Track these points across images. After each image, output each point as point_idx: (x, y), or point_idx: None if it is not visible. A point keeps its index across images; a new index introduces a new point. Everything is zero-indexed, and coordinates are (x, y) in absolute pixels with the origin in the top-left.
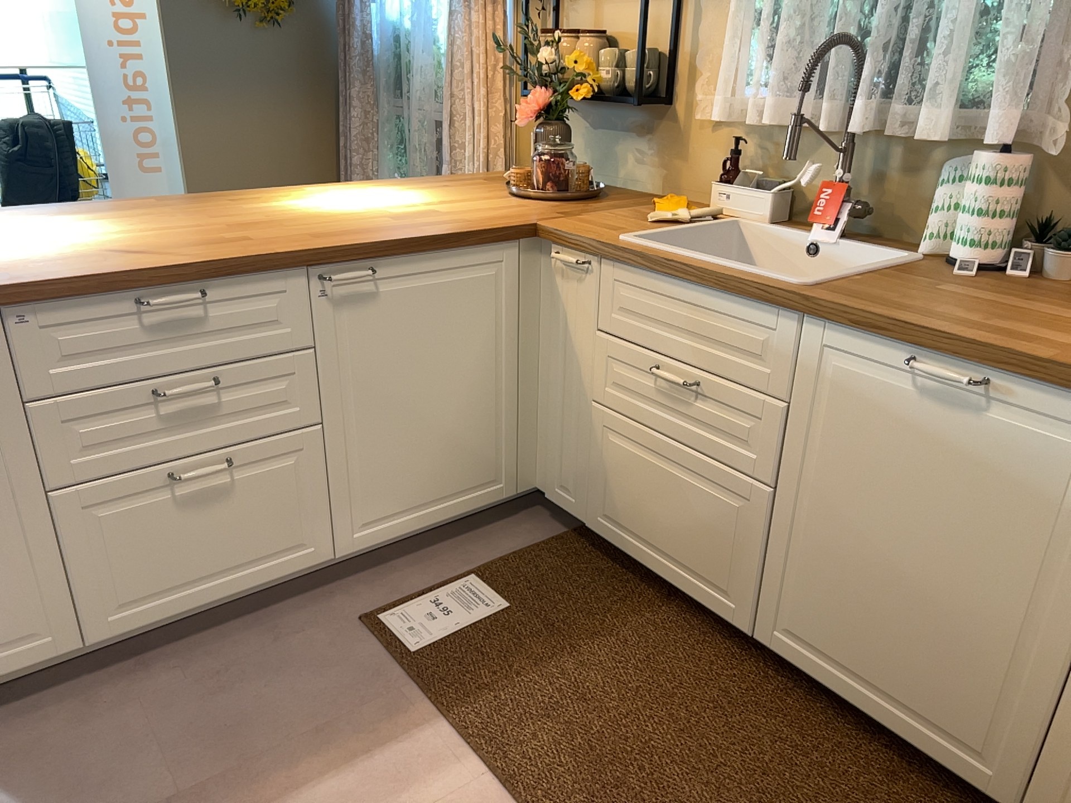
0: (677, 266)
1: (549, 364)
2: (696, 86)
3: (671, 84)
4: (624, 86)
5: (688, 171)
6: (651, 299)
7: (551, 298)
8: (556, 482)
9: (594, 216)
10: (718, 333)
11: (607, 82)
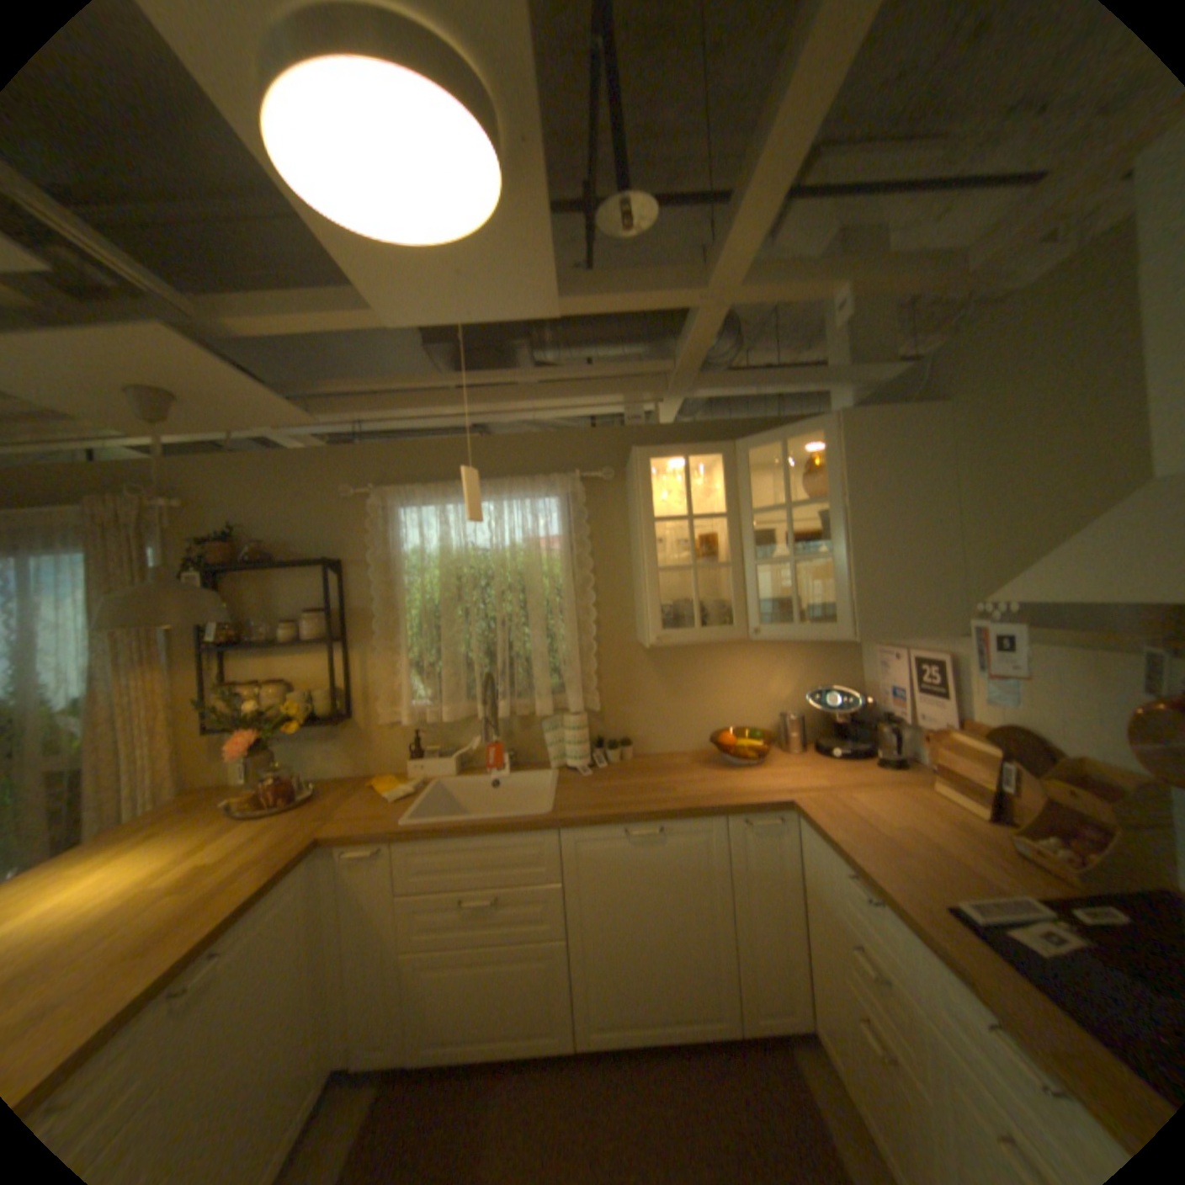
0: (465, 831)
1: (337, 948)
2: (372, 703)
3: (351, 705)
4: (312, 712)
5: (376, 756)
6: (443, 858)
7: (334, 891)
8: (362, 1049)
9: (345, 814)
10: (503, 861)
11: (300, 712)
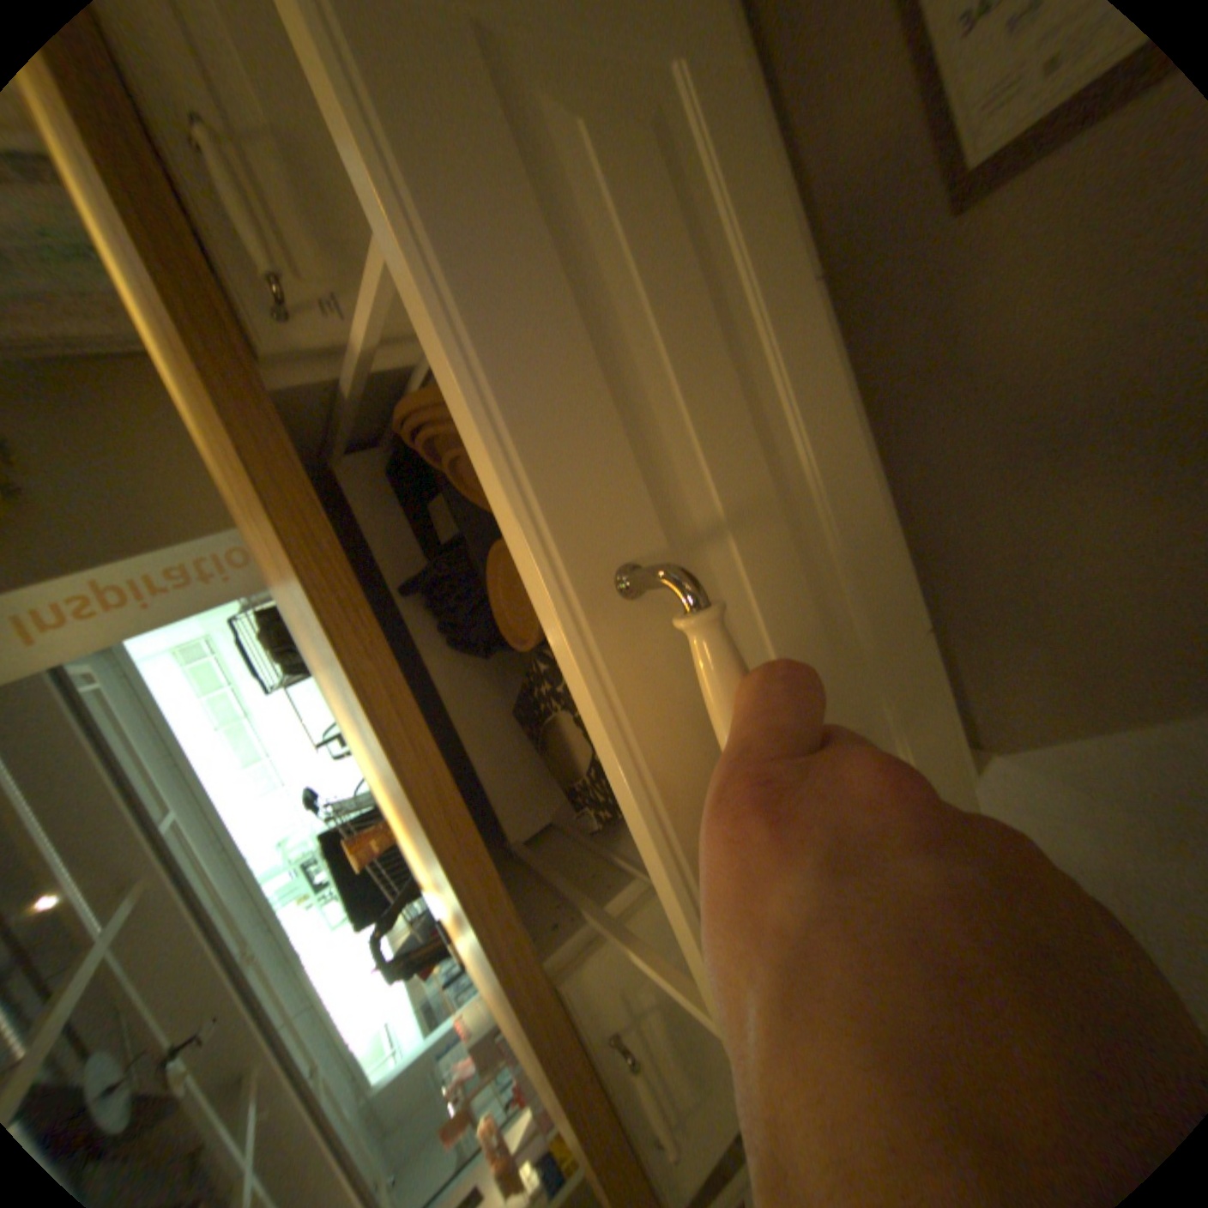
0: None
1: None
2: None
3: None
4: None
5: None
6: None
7: None
8: None
9: None
10: None
11: None
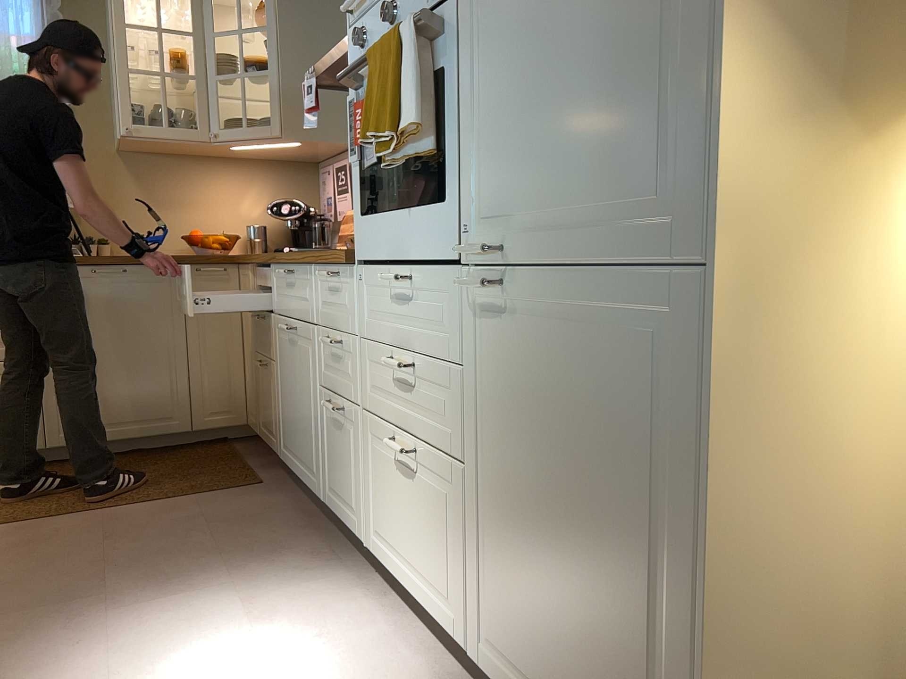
0: None
1: None
2: None
3: None
4: None
5: None
6: None
7: None
8: None
9: None
10: None
11: None
